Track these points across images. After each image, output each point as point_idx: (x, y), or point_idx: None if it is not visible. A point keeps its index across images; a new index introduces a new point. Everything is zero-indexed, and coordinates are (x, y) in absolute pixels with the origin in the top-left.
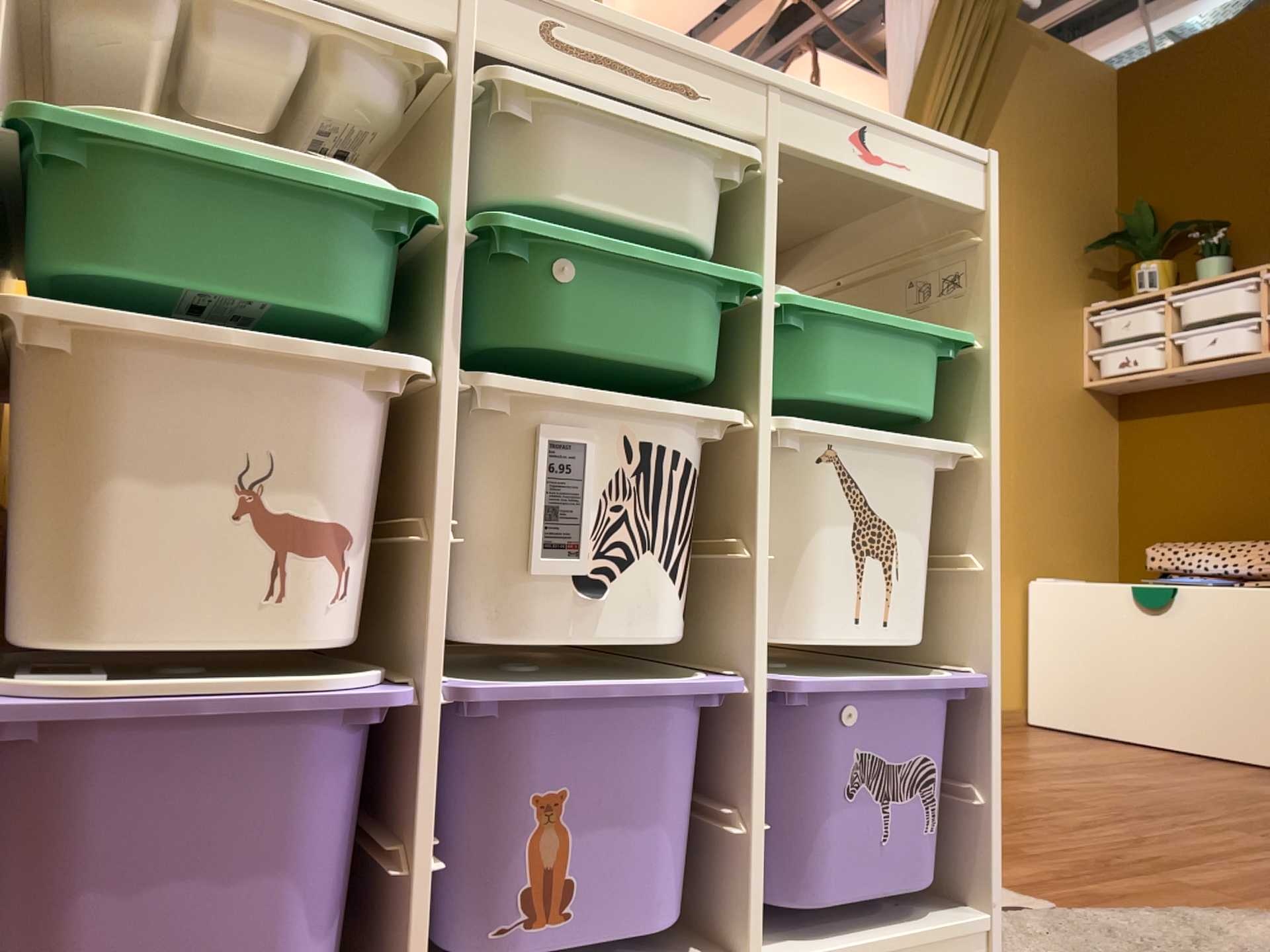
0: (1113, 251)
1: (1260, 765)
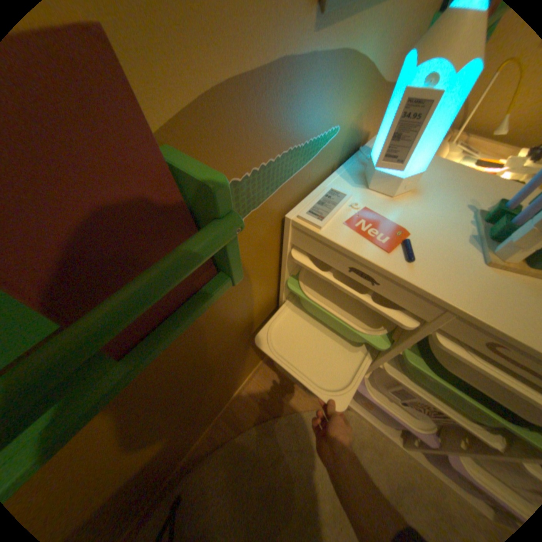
0: None
1: None
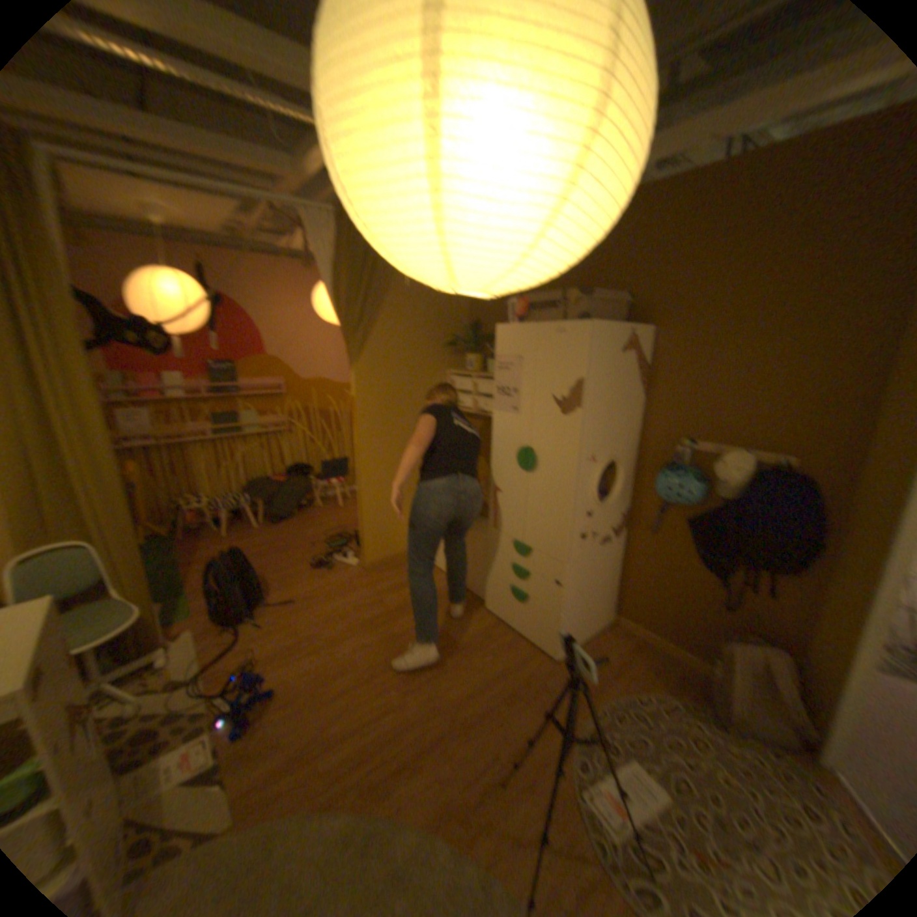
0: (462, 347)
1: (476, 599)
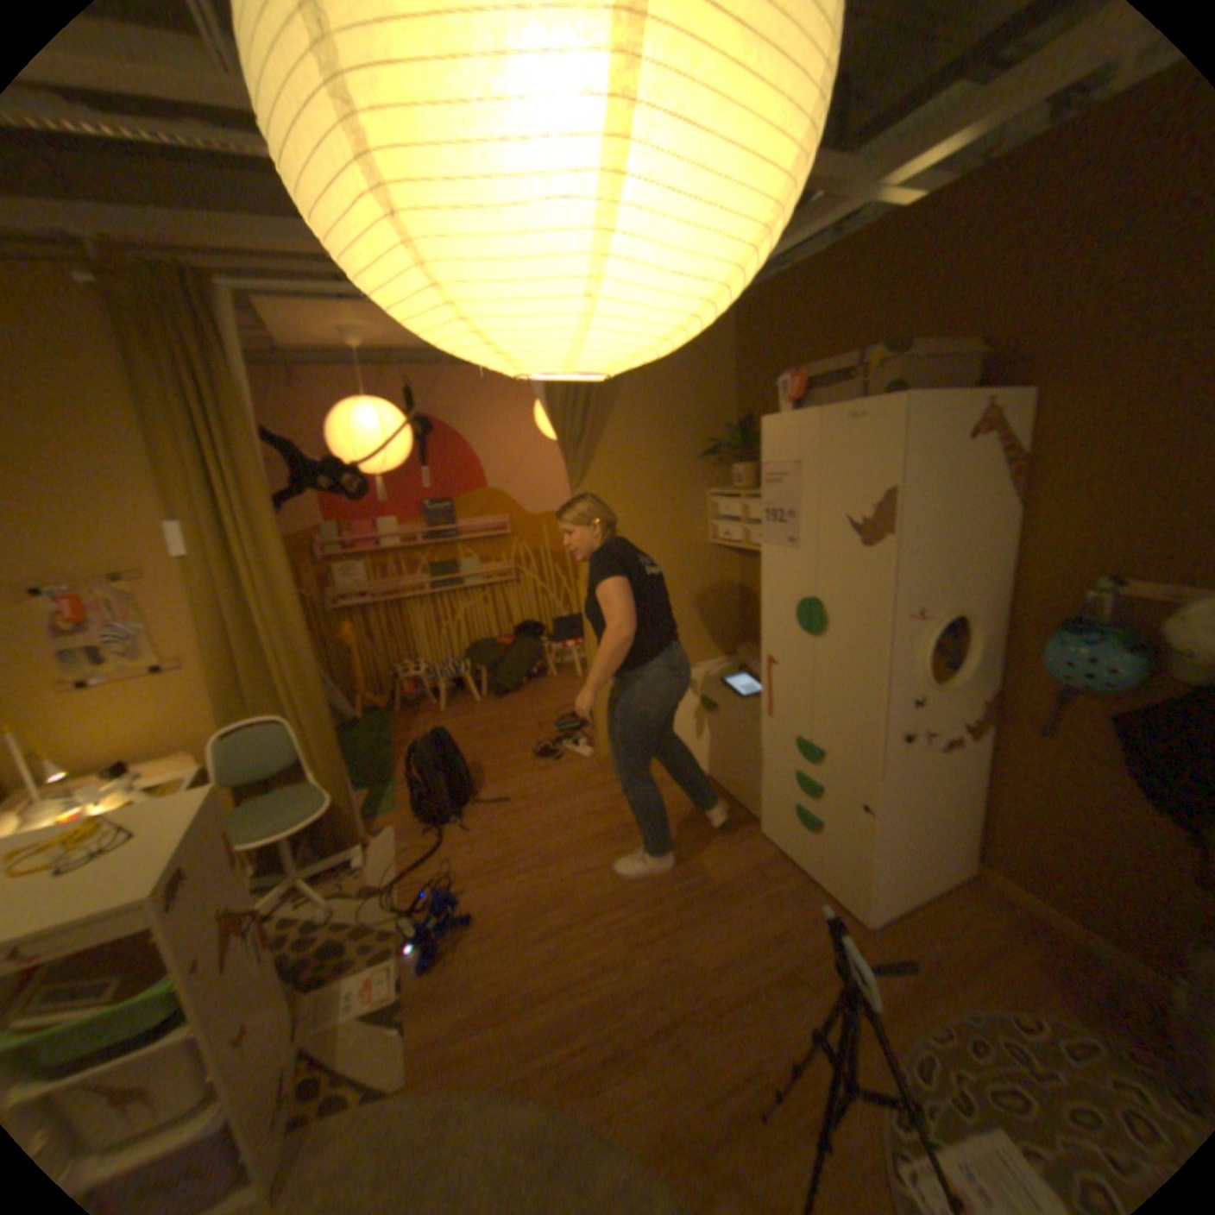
0: (724, 454)
1: (749, 815)
